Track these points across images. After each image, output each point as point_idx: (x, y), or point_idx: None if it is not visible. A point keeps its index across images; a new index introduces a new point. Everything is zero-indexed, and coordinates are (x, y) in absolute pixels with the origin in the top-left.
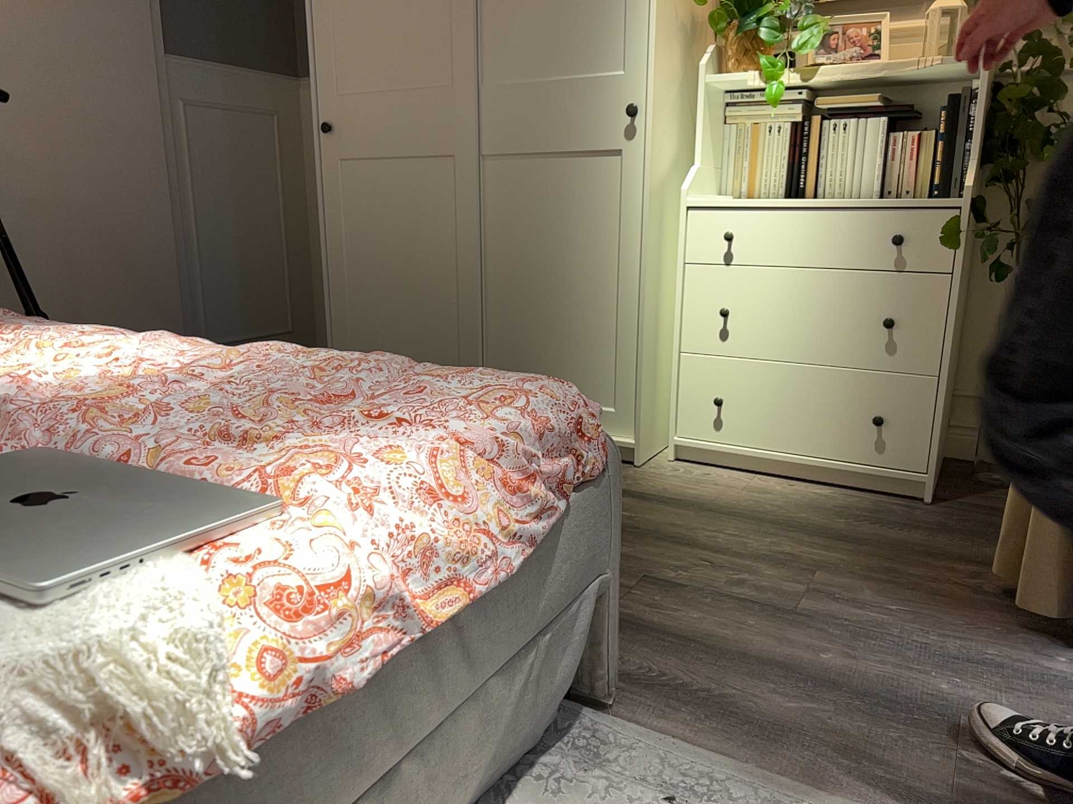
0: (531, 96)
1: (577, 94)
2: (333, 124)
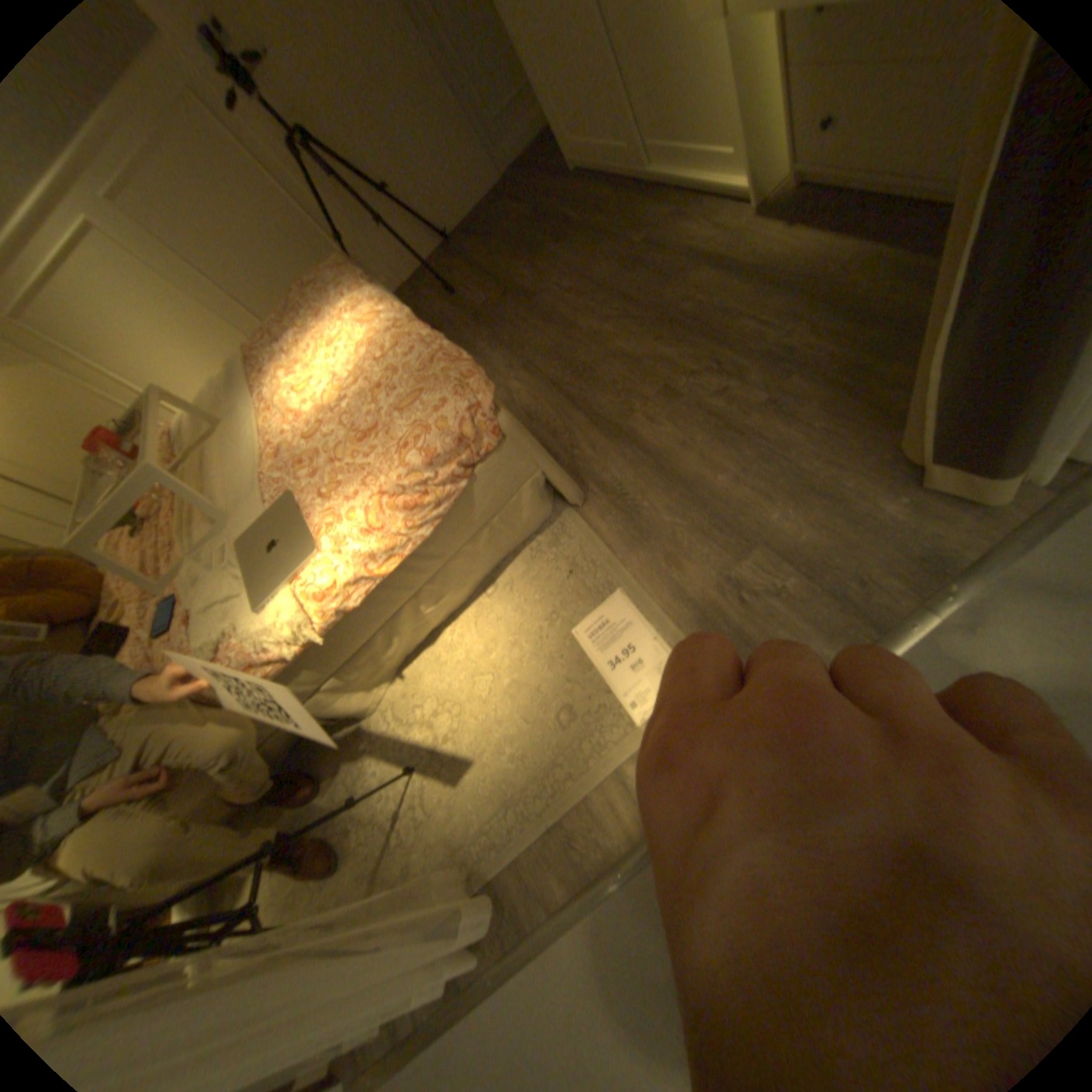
0: None
1: None
2: None
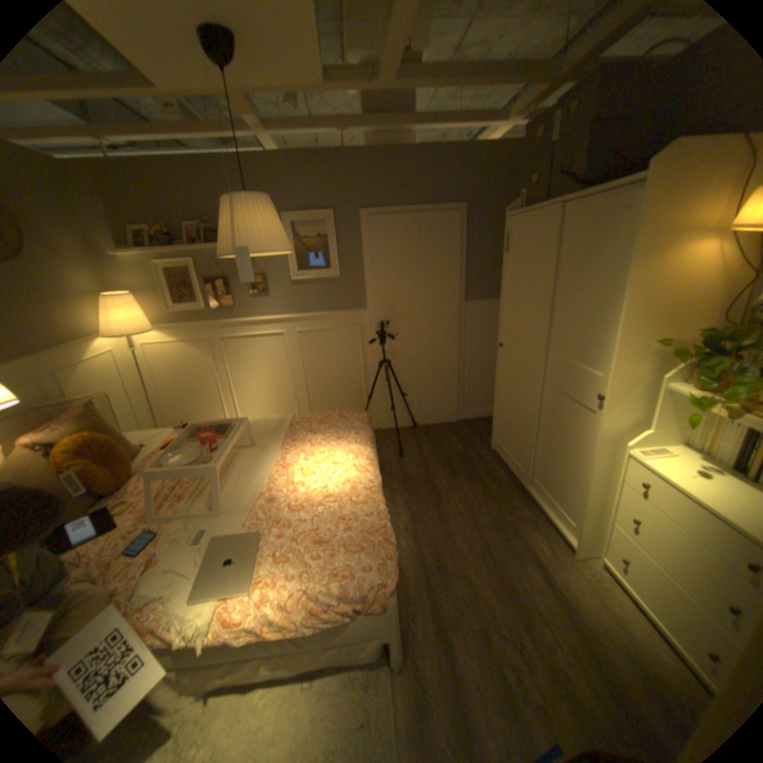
0: (565, 367)
1: (582, 375)
2: (503, 344)
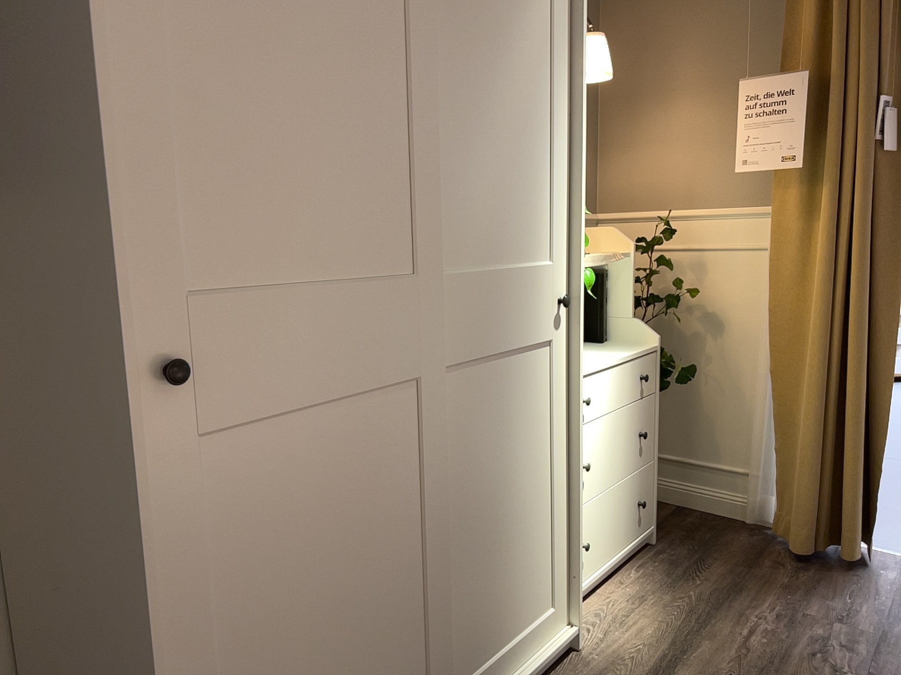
0: (488, 285)
1: (524, 282)
2: (180, 354)
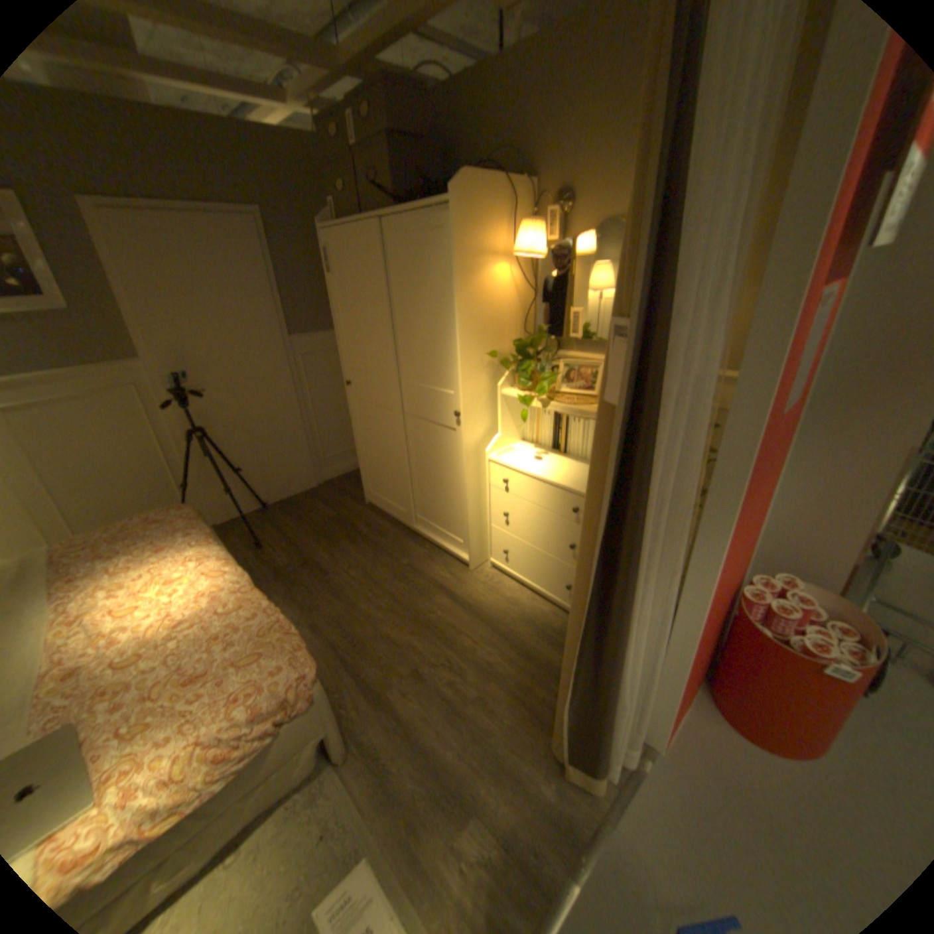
0: (419, 394)
1: (436, 398)
2: (350, 382)
